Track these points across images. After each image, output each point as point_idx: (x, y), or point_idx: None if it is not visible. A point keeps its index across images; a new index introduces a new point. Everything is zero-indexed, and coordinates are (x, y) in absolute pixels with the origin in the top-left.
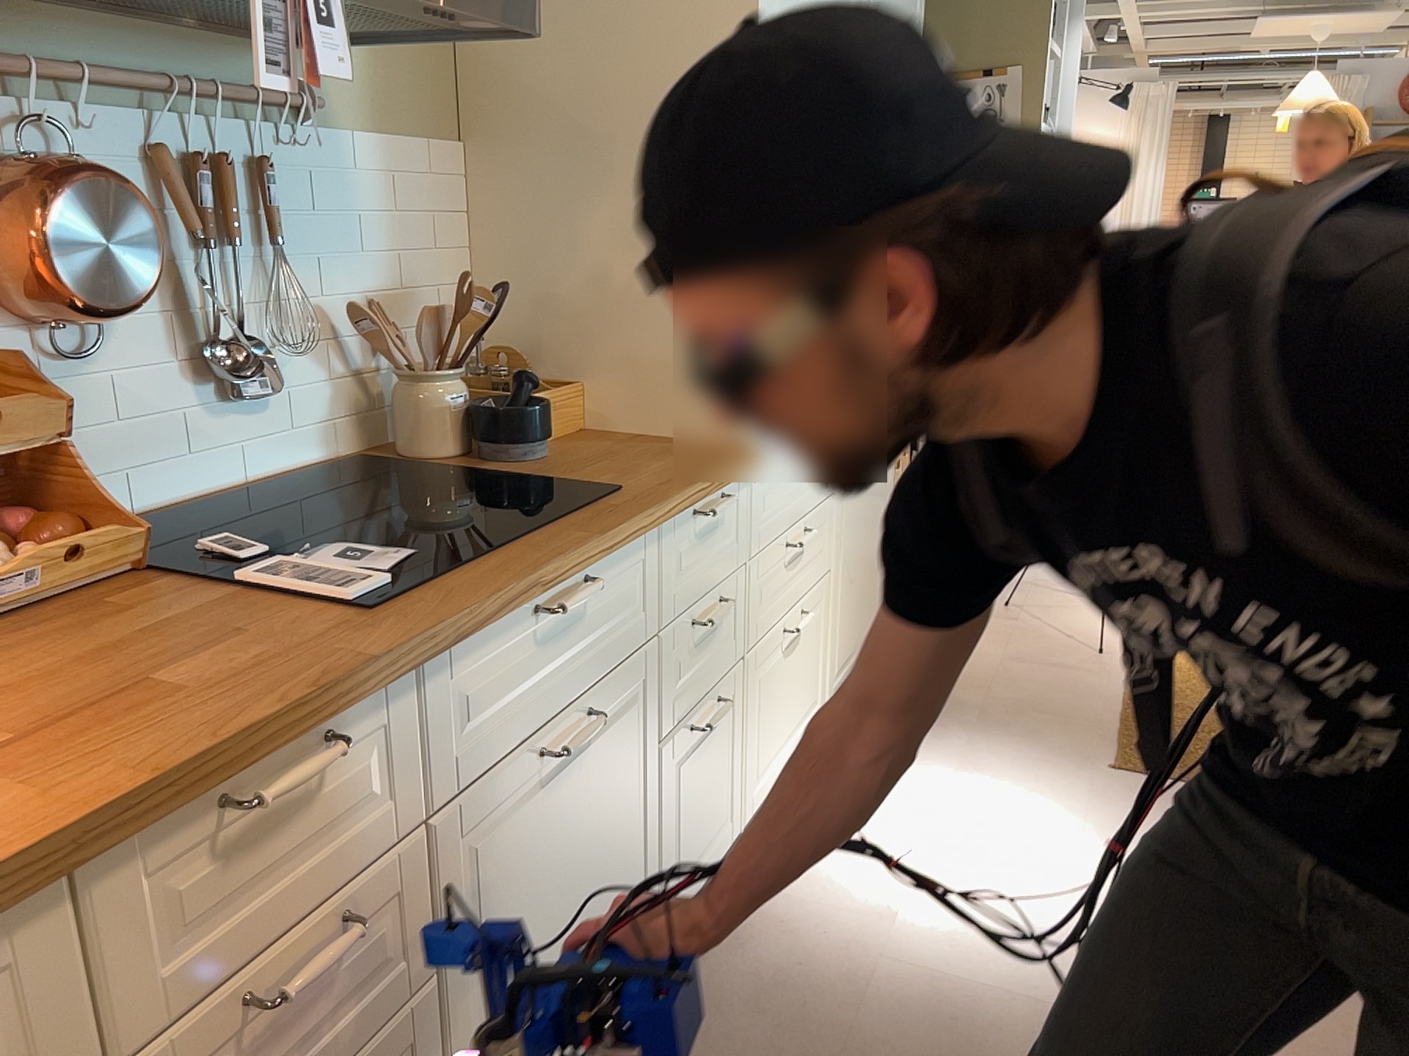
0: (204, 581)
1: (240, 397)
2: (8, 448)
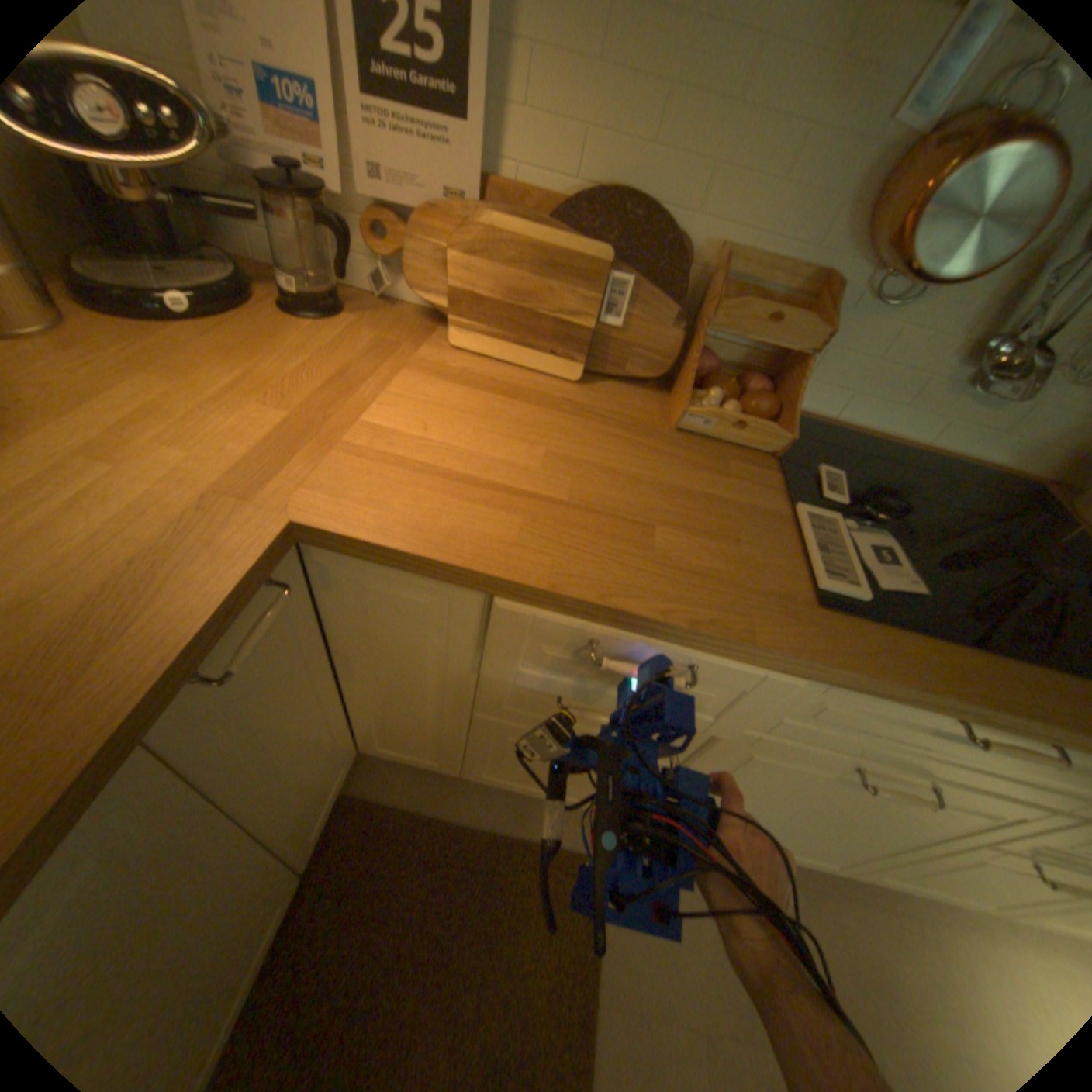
0: (785, 488)
1: (981, 383)
2: (769, 336)
